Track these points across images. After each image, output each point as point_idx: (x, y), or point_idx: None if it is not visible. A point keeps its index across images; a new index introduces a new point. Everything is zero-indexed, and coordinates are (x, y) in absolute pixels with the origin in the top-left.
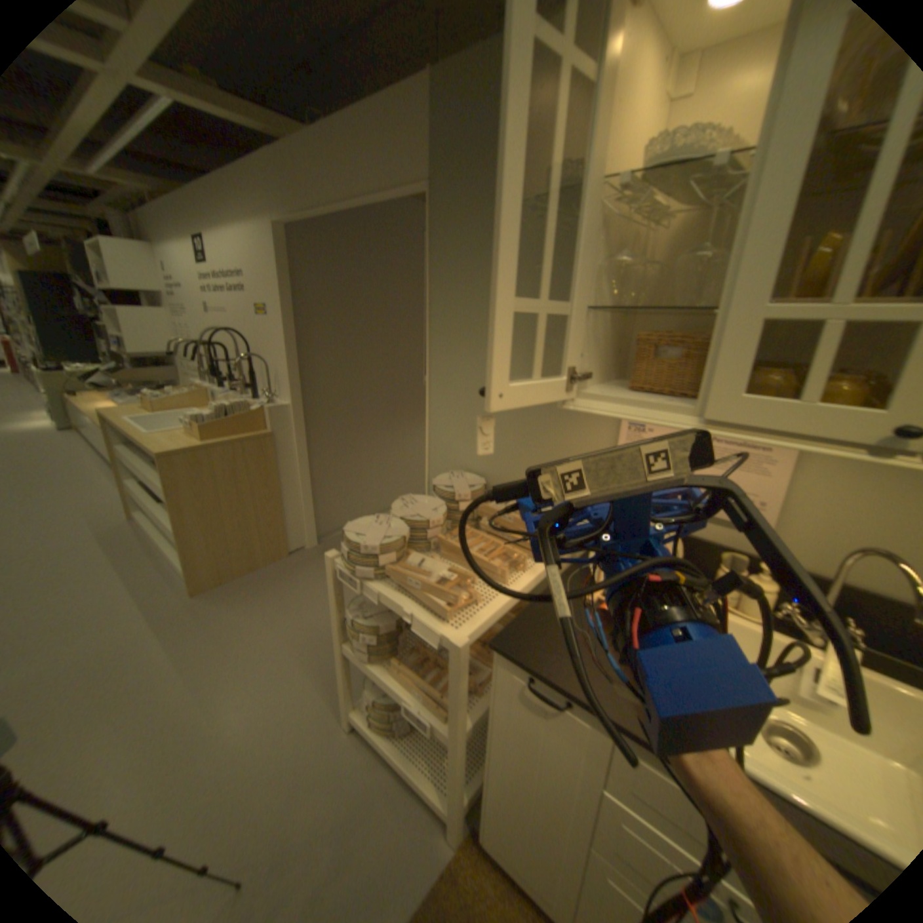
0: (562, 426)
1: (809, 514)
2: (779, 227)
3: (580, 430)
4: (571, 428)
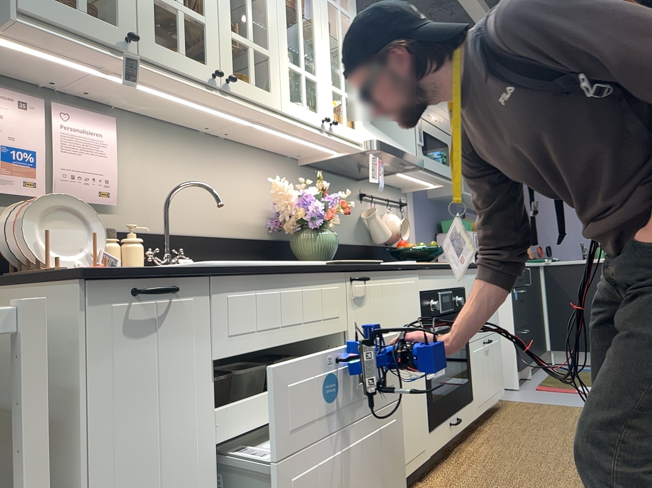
0: None
1: (128, 188)
2: None
3: None
4: None
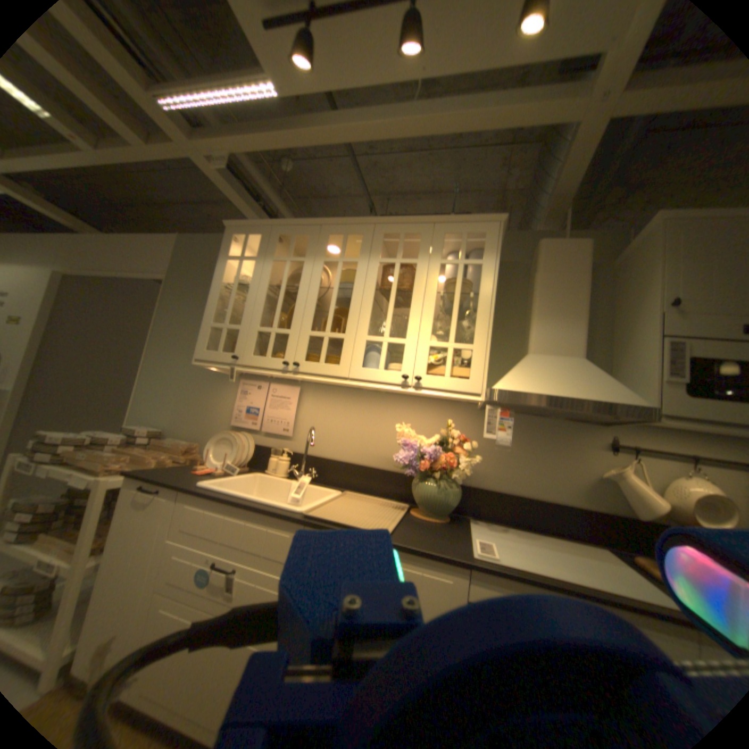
0: (212, 396)
1: (304, 427)
2: (261, 306)
3: (221, 397)
4: (216, 396)
